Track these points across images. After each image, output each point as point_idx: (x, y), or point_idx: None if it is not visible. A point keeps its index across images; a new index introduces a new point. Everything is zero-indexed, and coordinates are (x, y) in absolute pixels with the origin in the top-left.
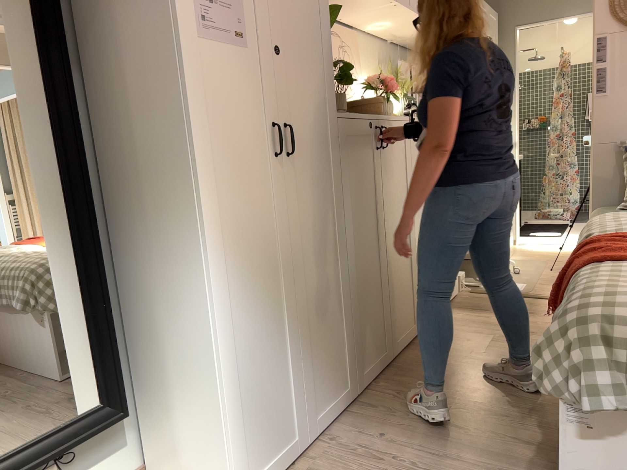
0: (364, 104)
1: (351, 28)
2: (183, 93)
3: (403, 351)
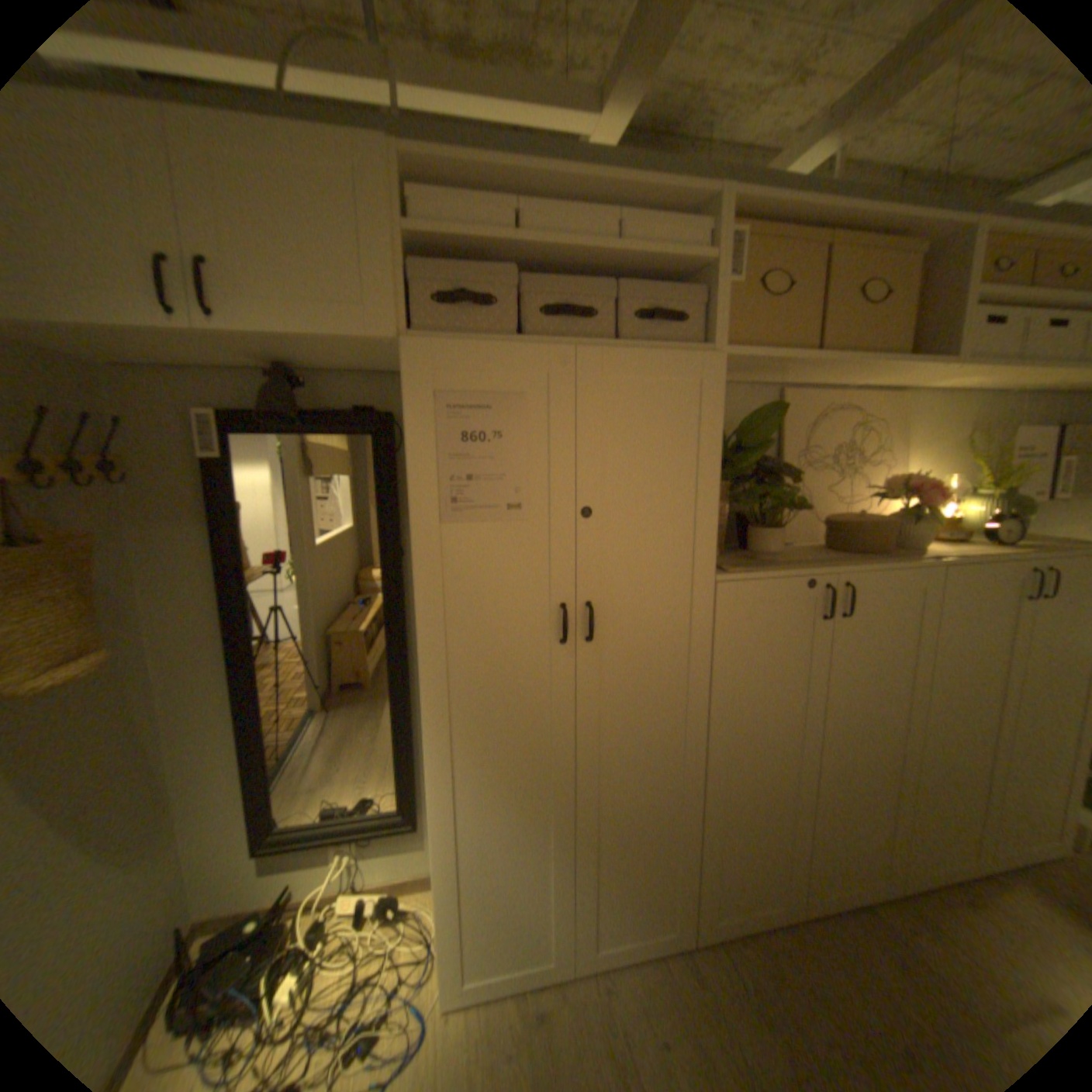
0: (849, 532)
1: (900, 390)
2: (417, 588)
3: (837, 915)
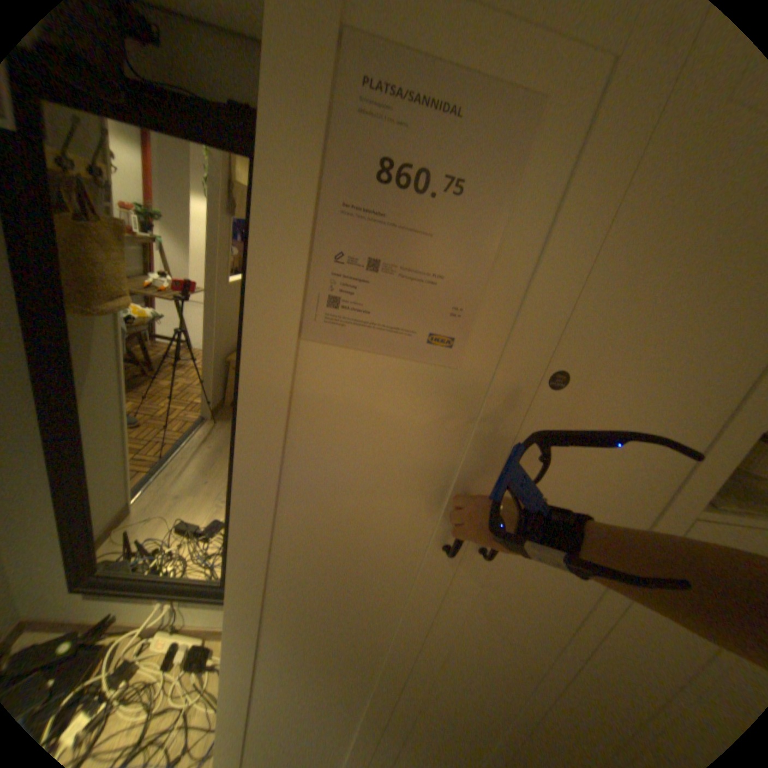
0: None
1: None
2: (239, 433)
3: None
